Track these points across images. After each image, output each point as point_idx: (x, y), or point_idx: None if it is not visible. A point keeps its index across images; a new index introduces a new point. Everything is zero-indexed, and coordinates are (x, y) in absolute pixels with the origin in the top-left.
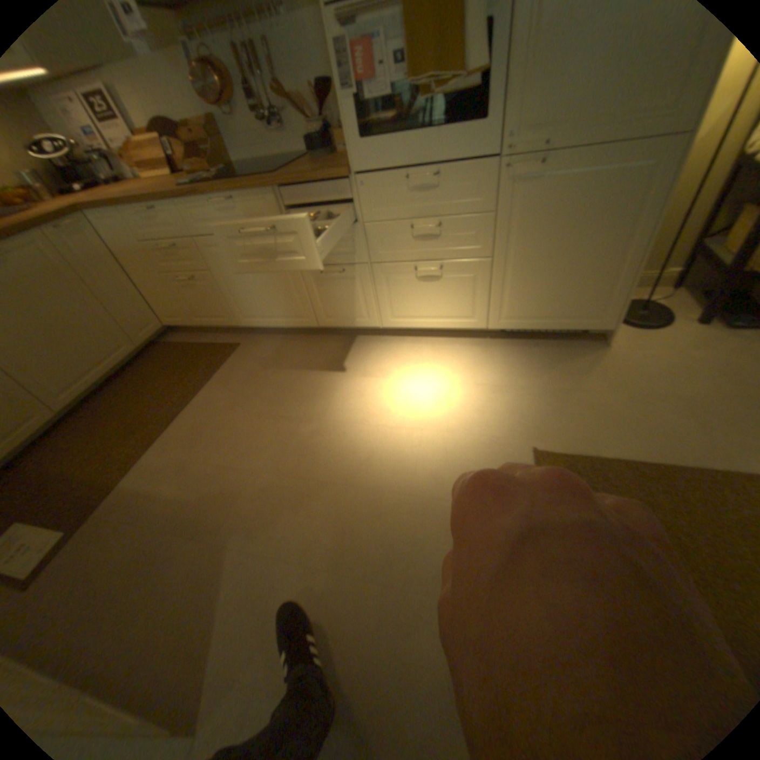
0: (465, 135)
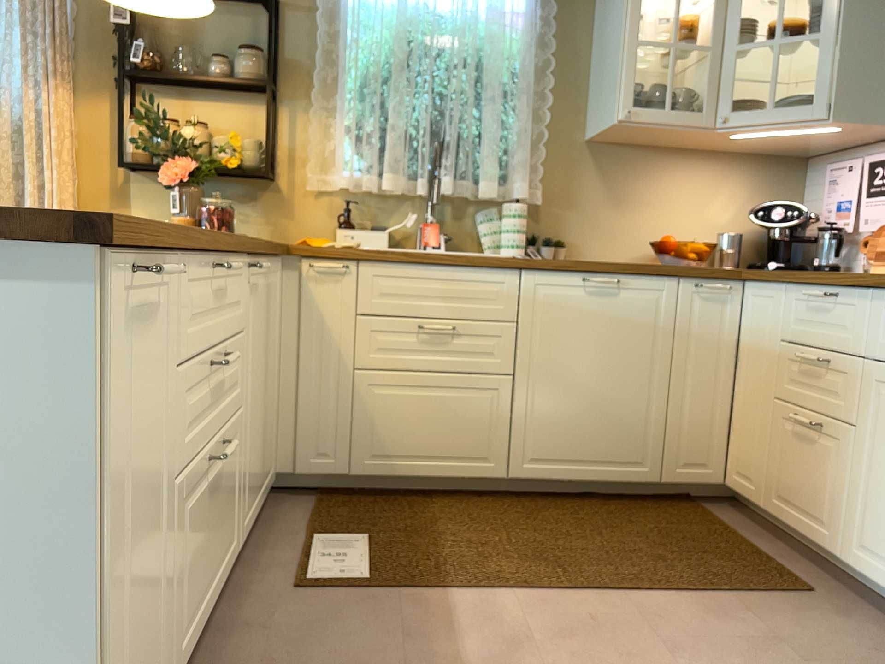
0: None
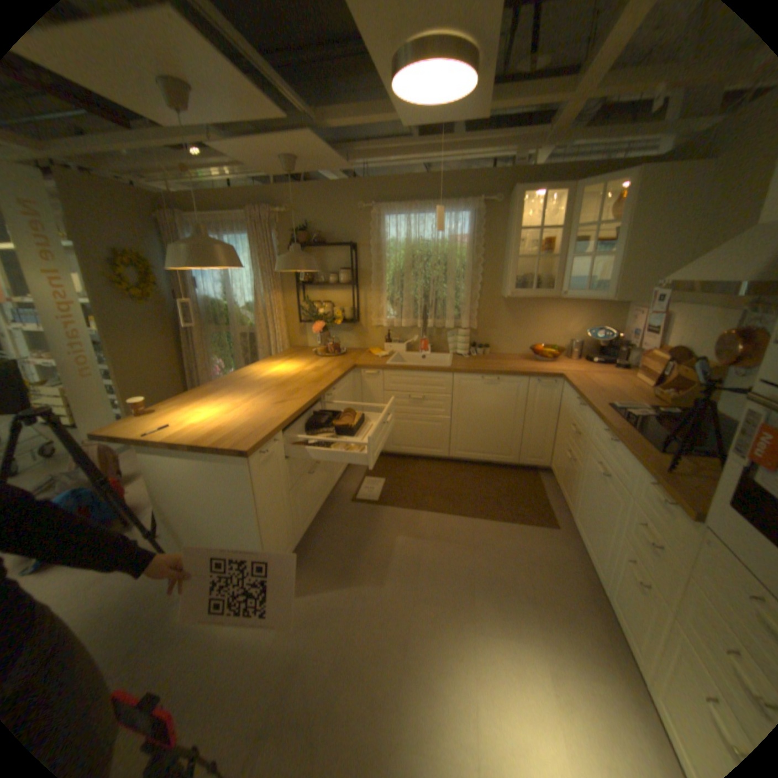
0: None
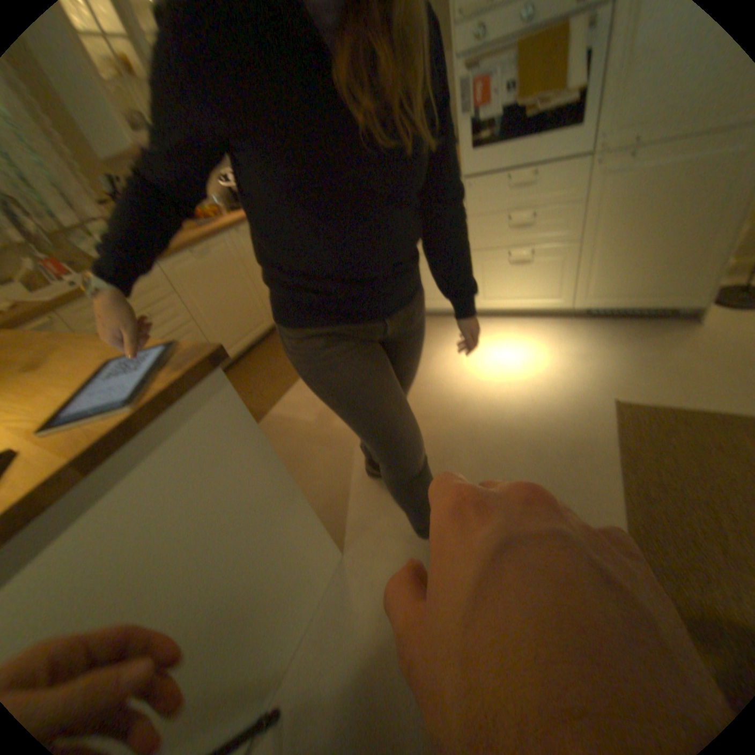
0: (562, 139)
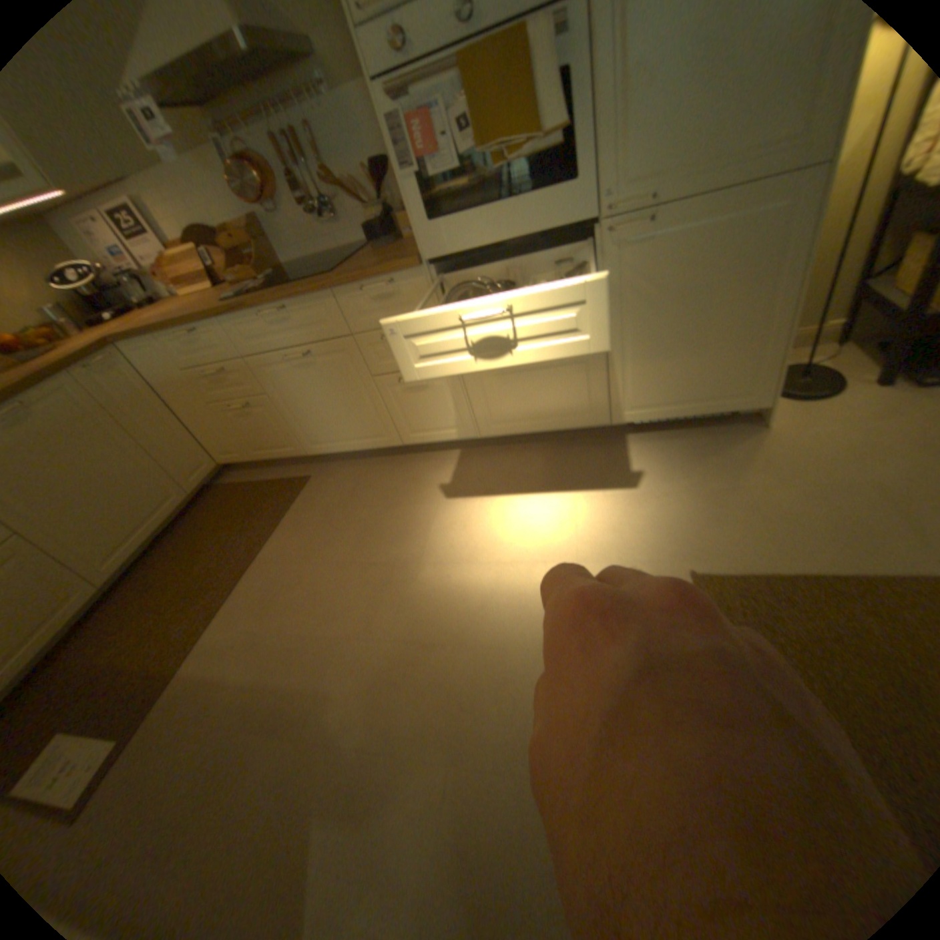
0: (552, 201)
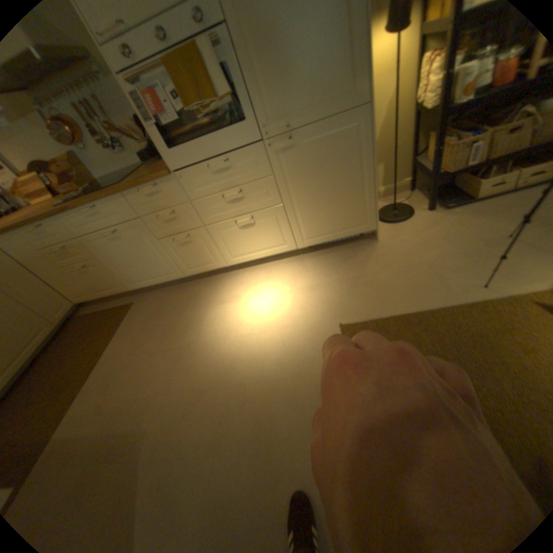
0: (234, 133)
